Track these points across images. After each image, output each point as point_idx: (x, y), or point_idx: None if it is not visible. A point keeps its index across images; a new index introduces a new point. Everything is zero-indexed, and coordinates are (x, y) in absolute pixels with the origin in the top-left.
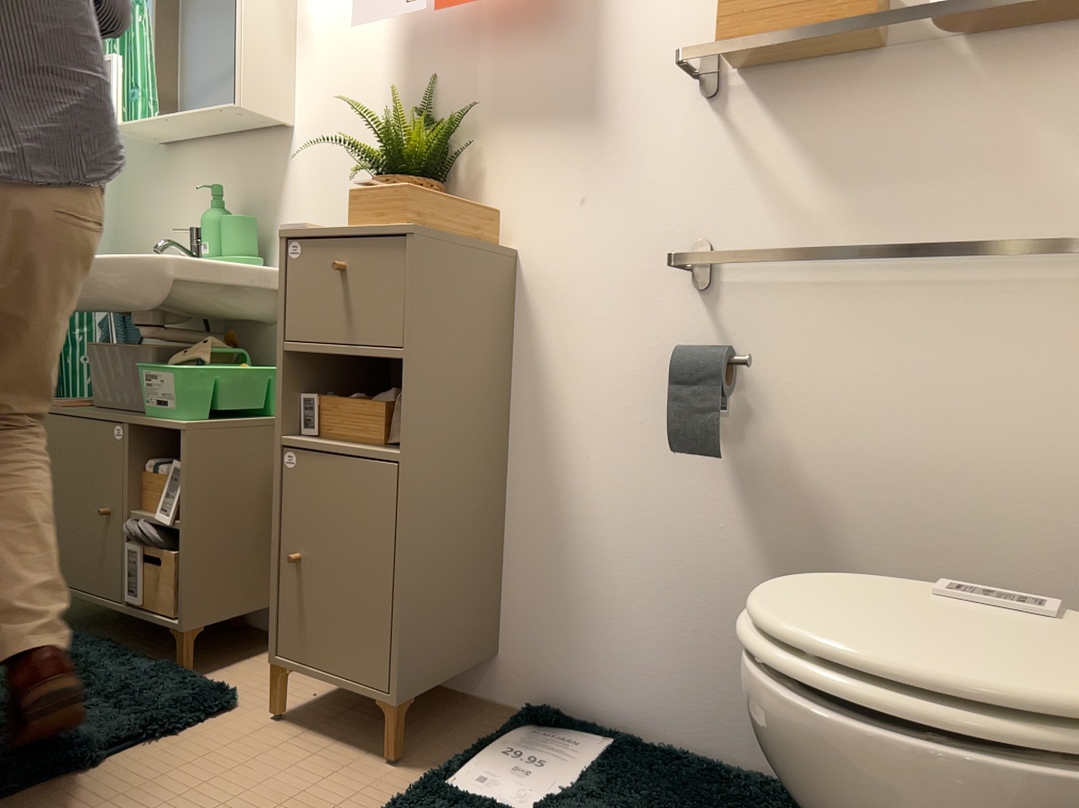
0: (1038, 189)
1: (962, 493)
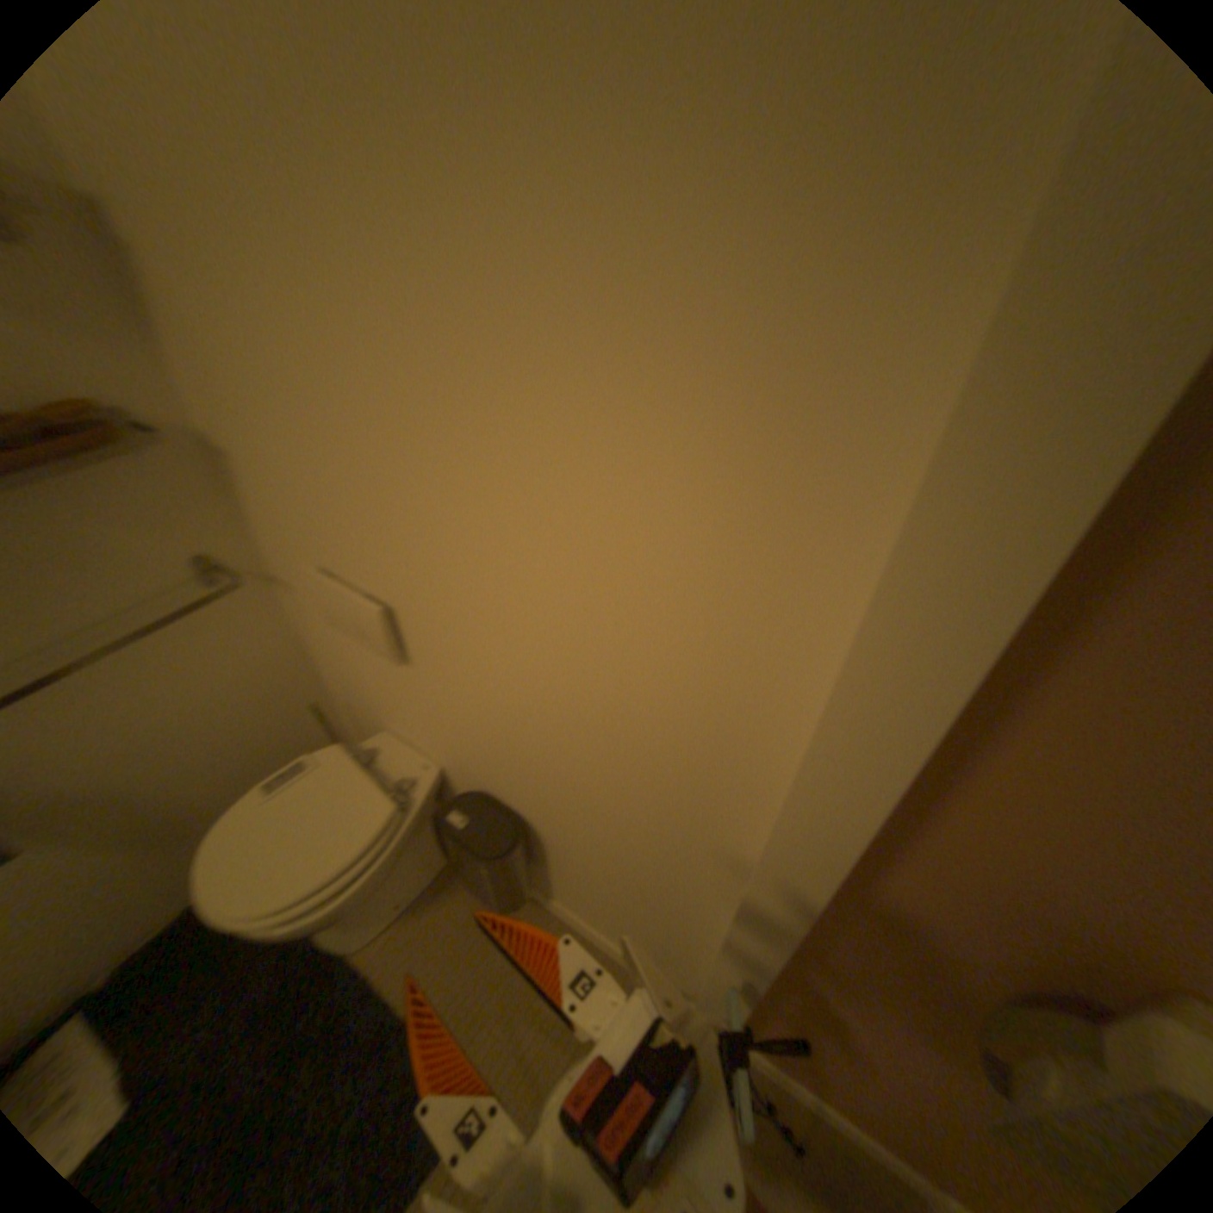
0: (104, 564)
1: (181, 728)
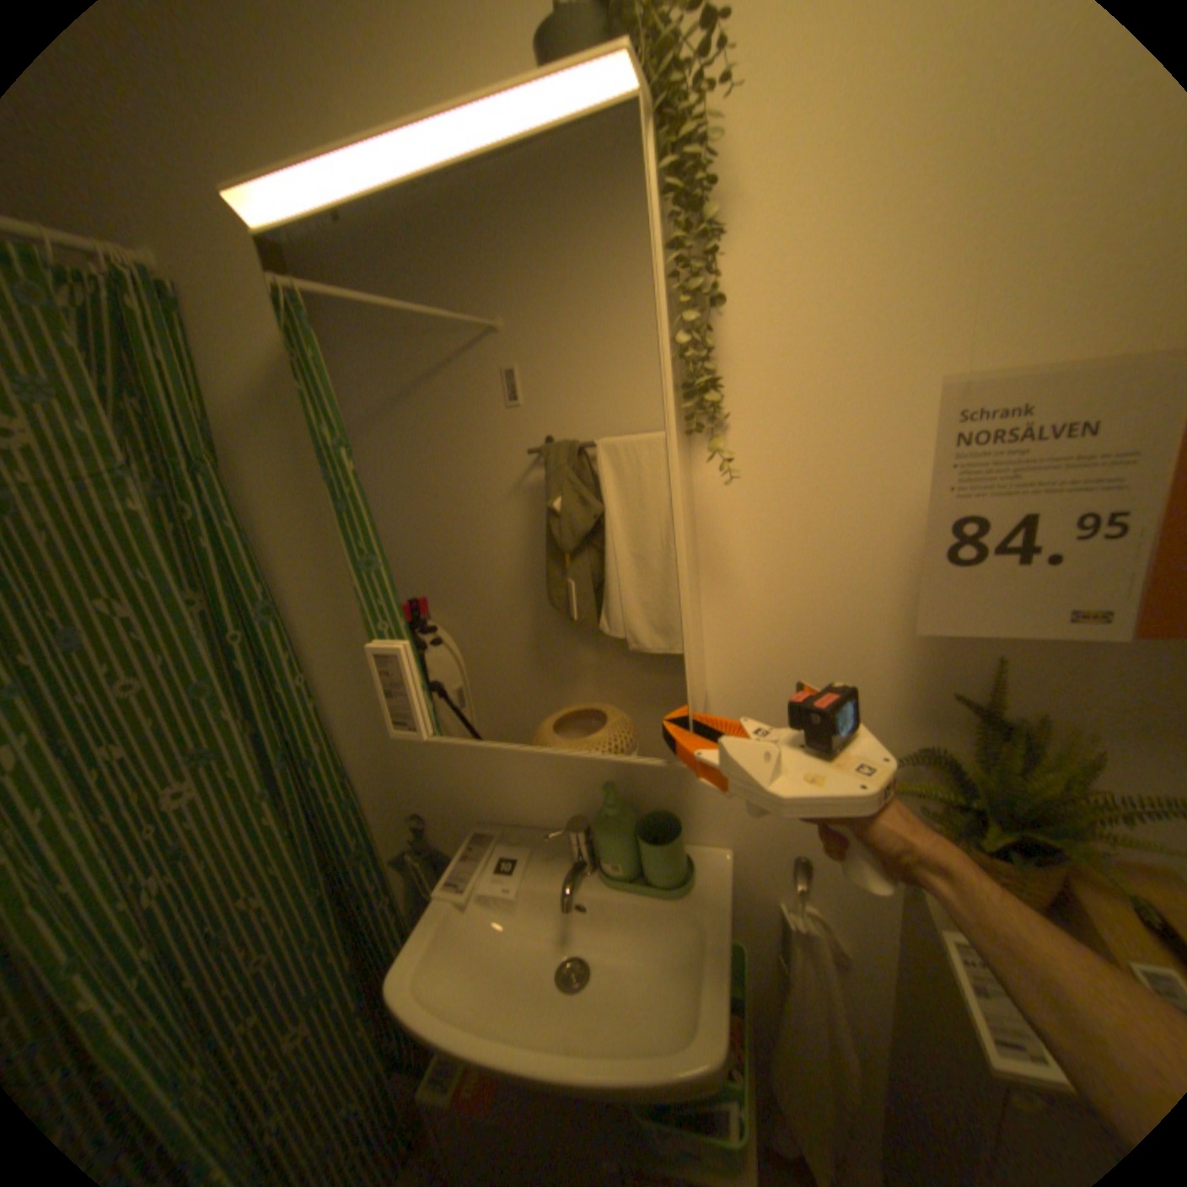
0: None
1: None
